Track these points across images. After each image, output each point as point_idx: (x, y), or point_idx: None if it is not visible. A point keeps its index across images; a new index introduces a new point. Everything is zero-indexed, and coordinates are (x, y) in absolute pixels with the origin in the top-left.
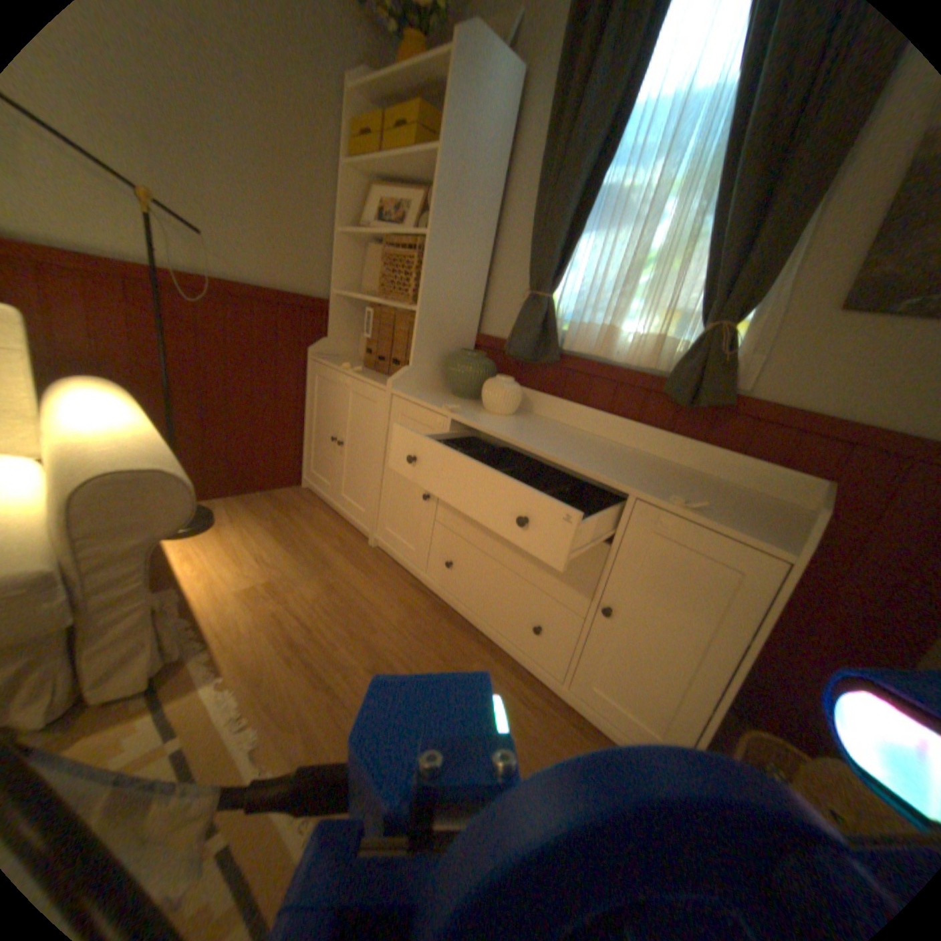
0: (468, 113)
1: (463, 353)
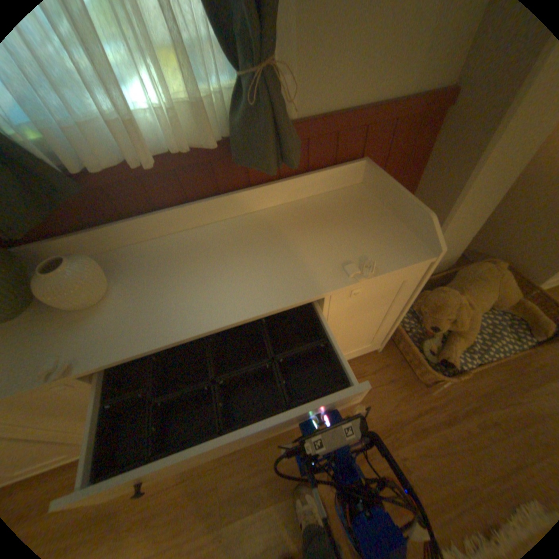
0: None
1: None
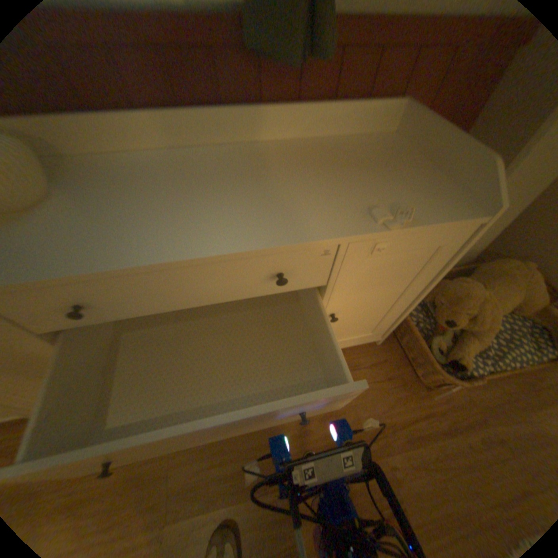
0: None
1: None
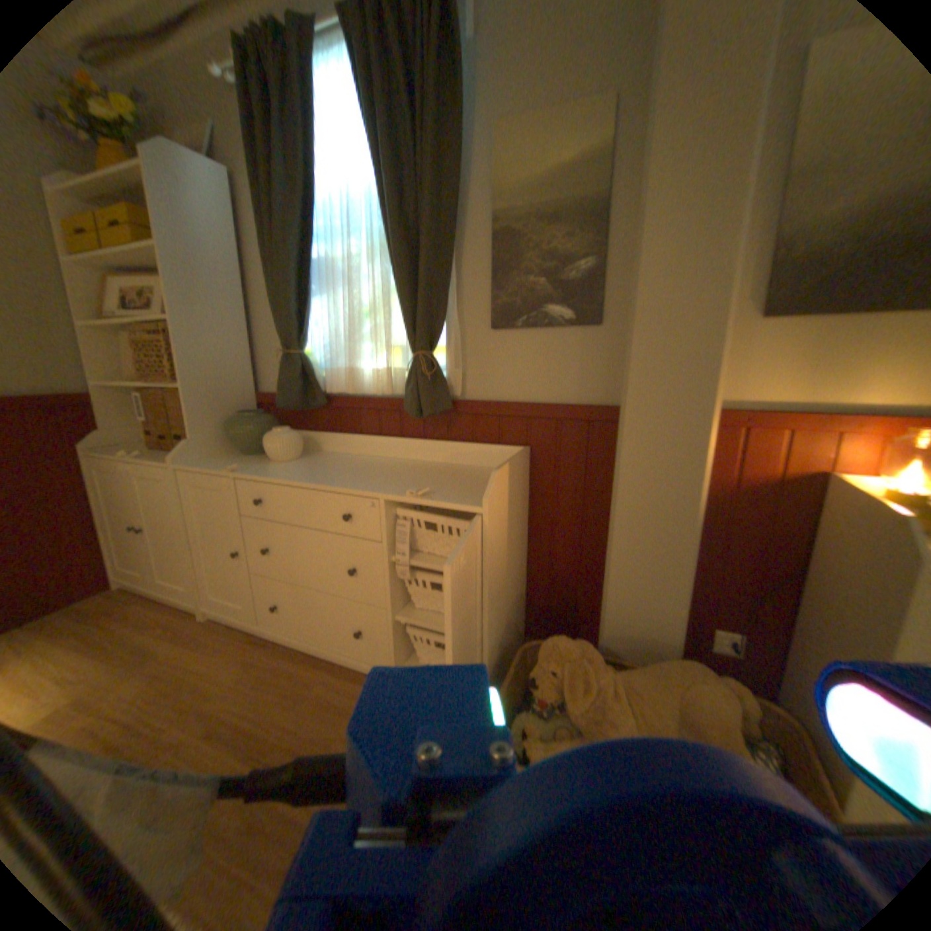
0: (175, 211)
1: (238, 415)
